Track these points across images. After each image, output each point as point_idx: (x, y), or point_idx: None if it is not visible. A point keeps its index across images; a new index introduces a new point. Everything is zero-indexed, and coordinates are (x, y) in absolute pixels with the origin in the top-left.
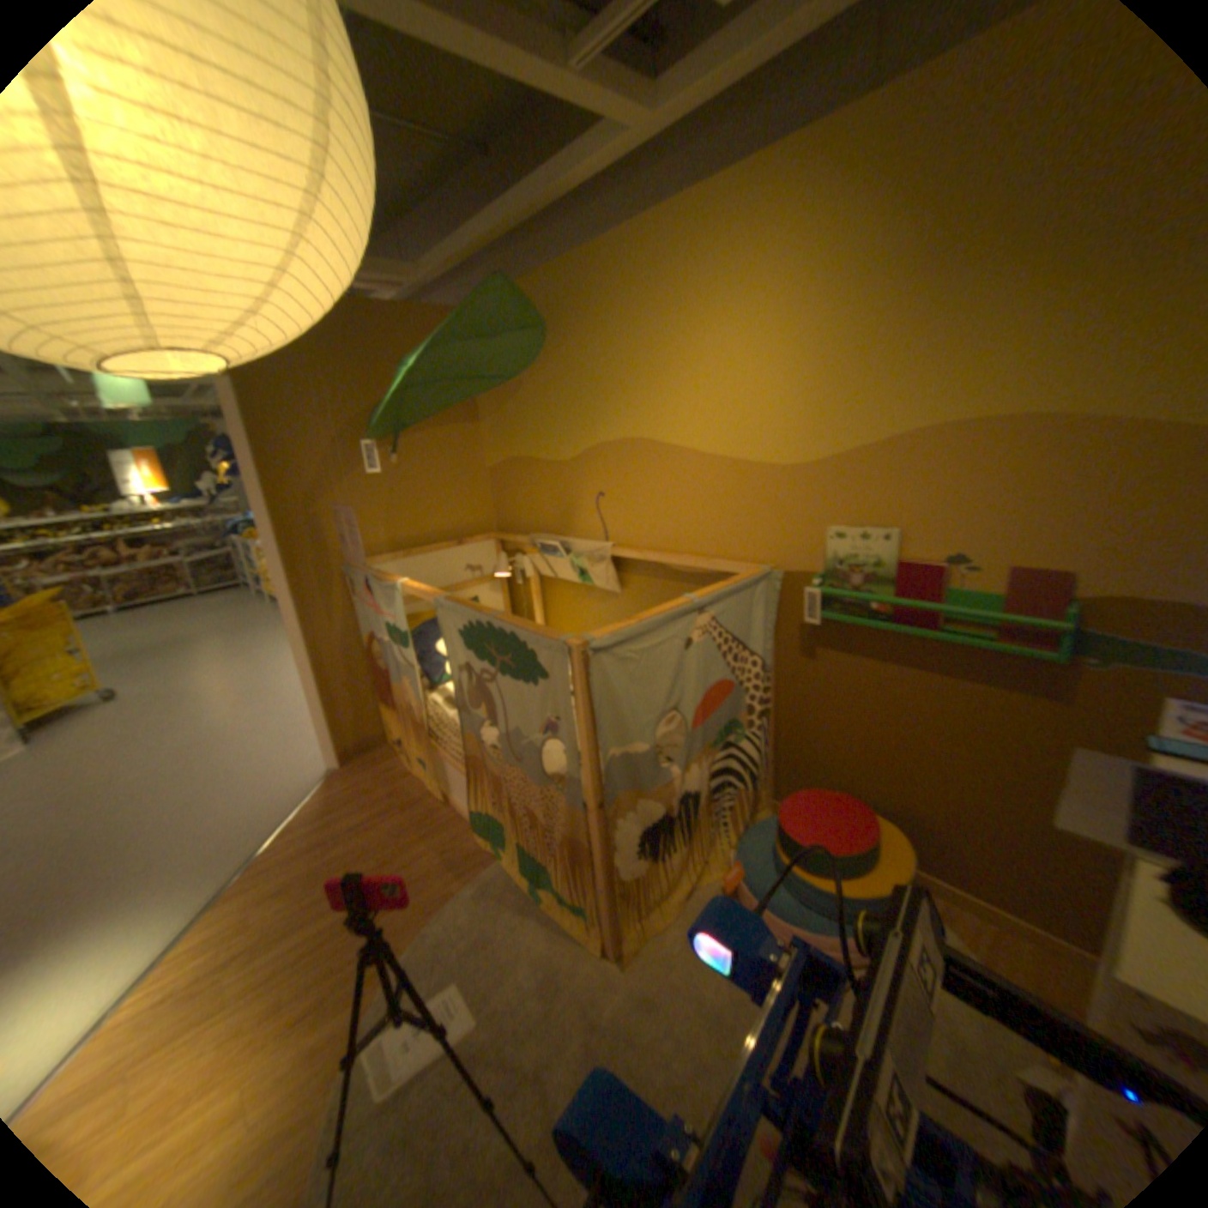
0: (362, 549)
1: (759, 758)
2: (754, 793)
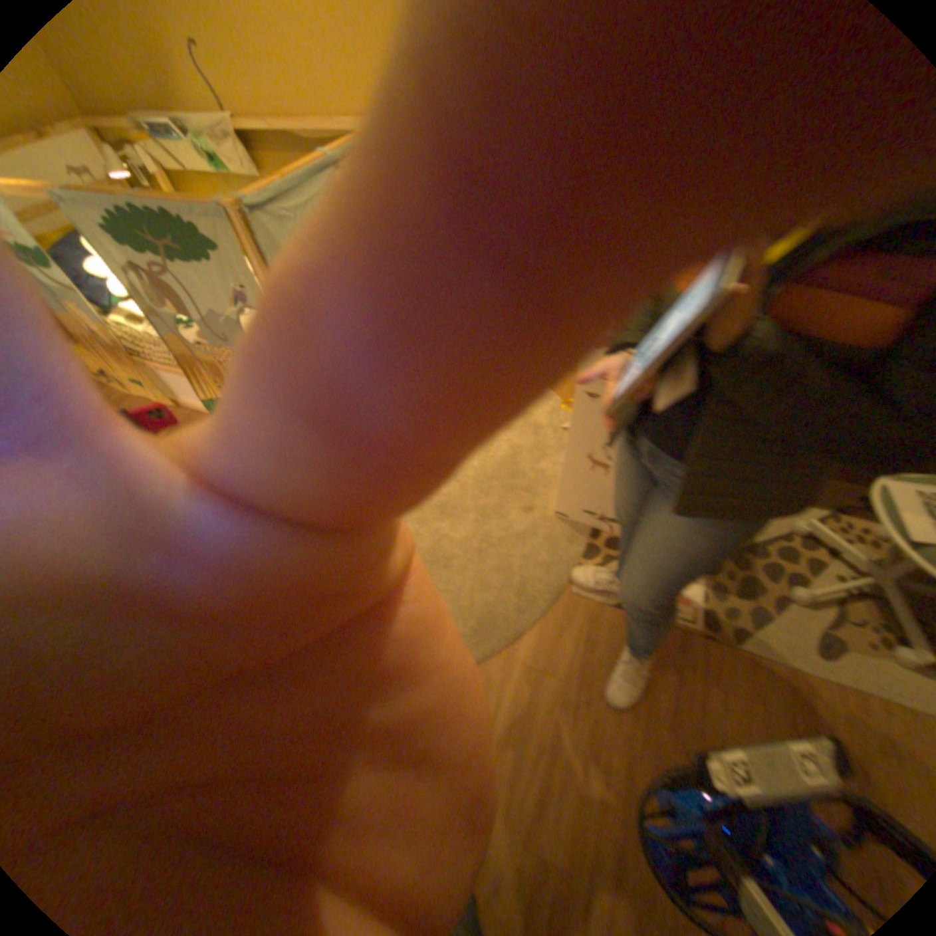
0: None
1: None
2: None
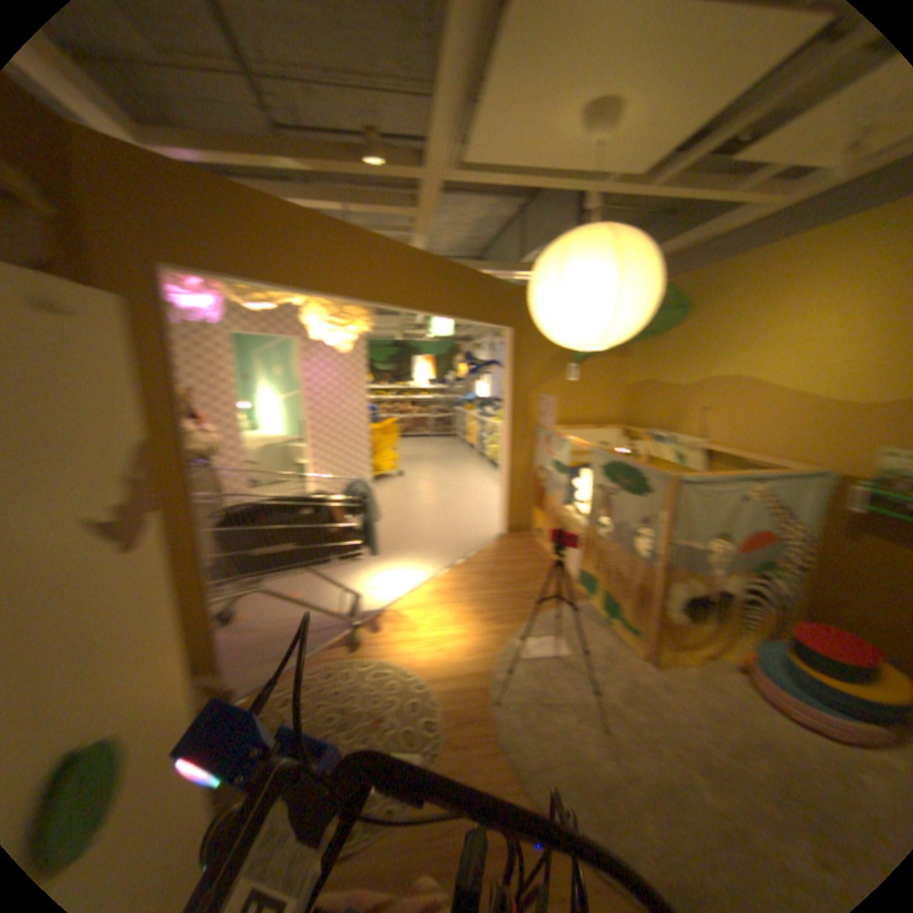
0: (548, 420)
1: (794, 599)
2: (784, 620)
